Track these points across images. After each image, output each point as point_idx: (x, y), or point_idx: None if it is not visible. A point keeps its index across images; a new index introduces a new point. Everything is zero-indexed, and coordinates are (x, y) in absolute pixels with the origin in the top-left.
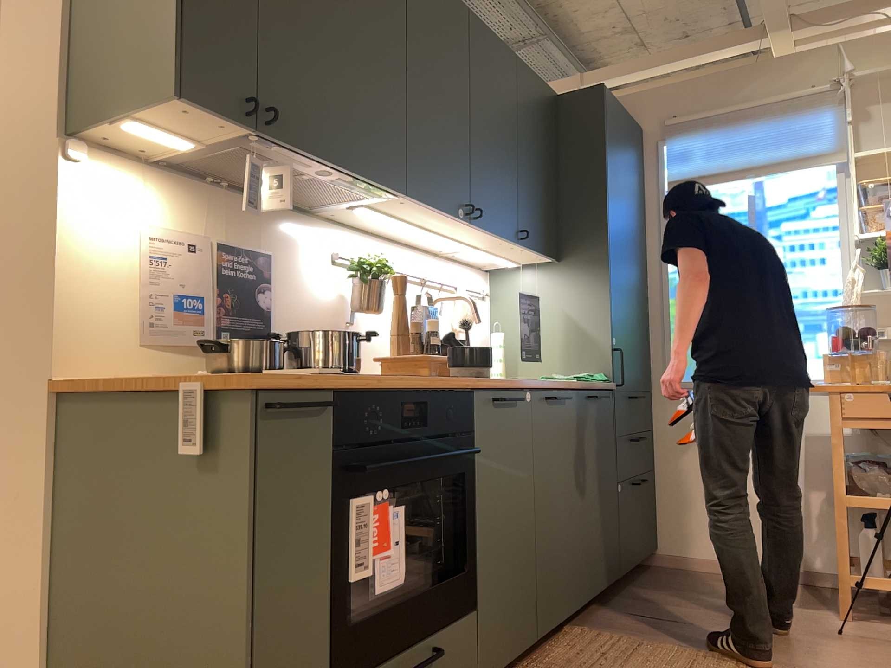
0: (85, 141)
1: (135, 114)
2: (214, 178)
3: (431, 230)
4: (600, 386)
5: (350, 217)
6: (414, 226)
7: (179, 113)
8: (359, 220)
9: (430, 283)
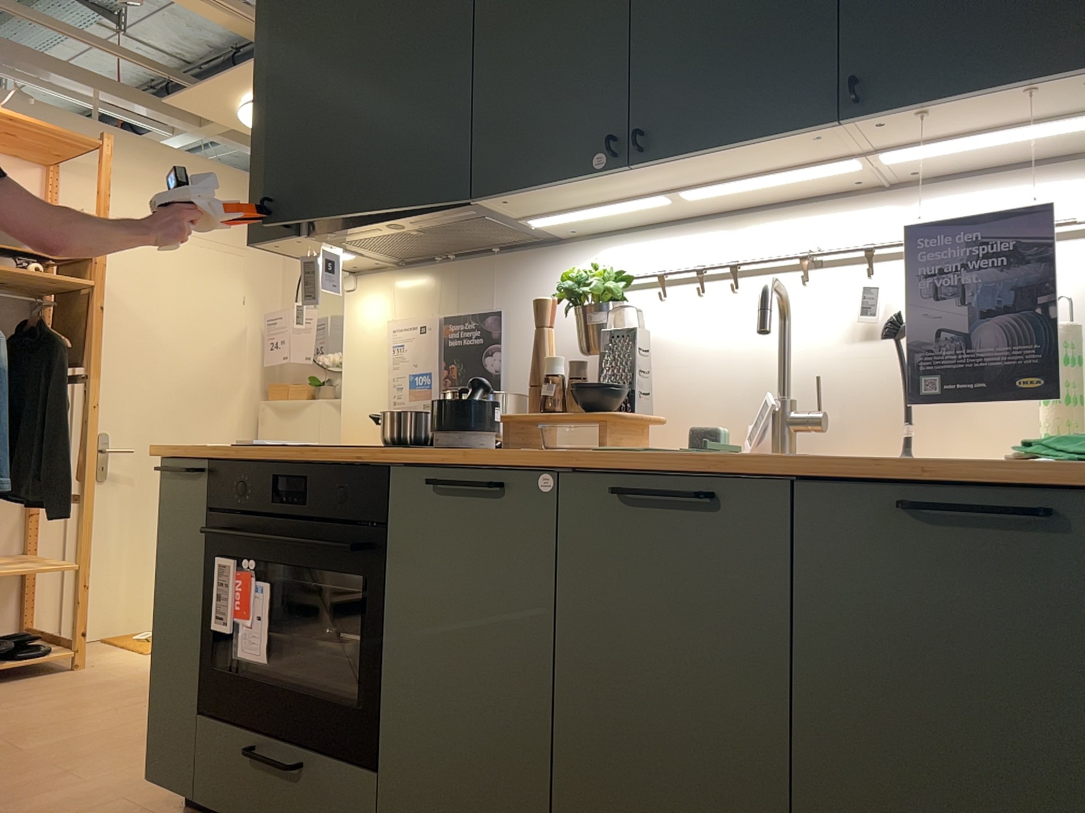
0: (360, 272)
1: (292, 257)
2: (437, 256)
3: (670, 191)
4: (1041, 474)
5: (600, 223)
6: (634, 202)
7: (280, 248)
8: (616, 220)
9: (840, 258)
